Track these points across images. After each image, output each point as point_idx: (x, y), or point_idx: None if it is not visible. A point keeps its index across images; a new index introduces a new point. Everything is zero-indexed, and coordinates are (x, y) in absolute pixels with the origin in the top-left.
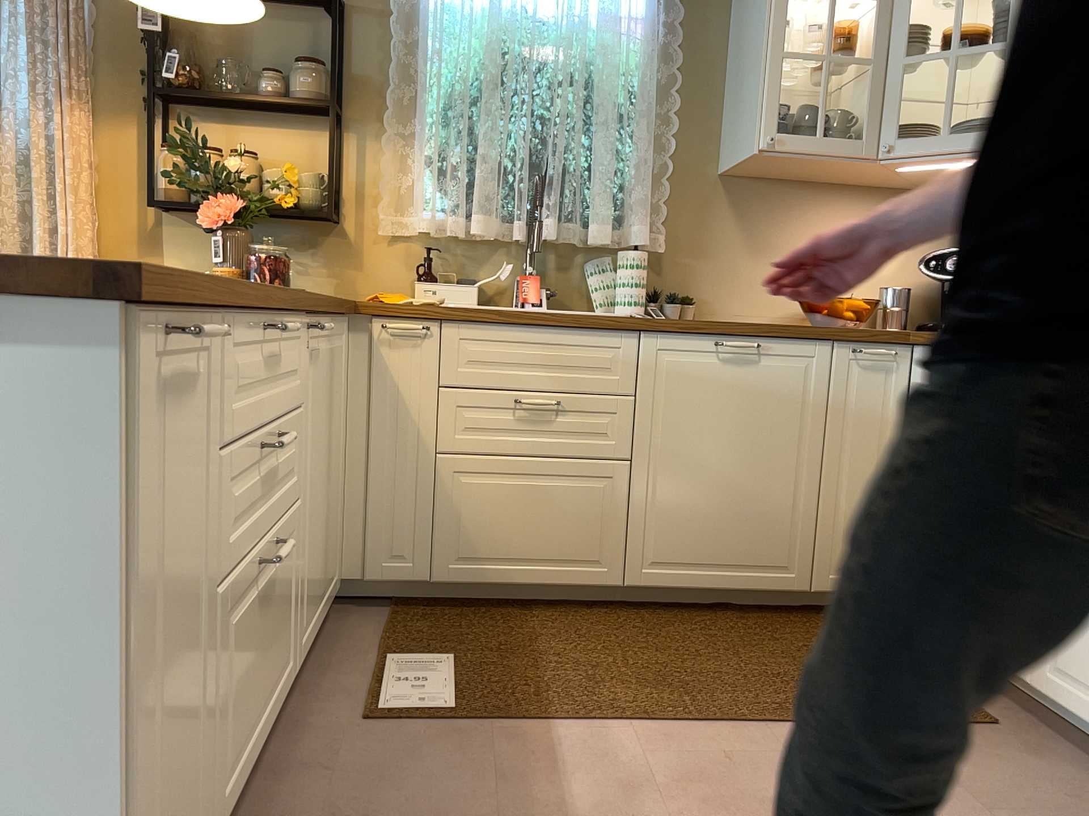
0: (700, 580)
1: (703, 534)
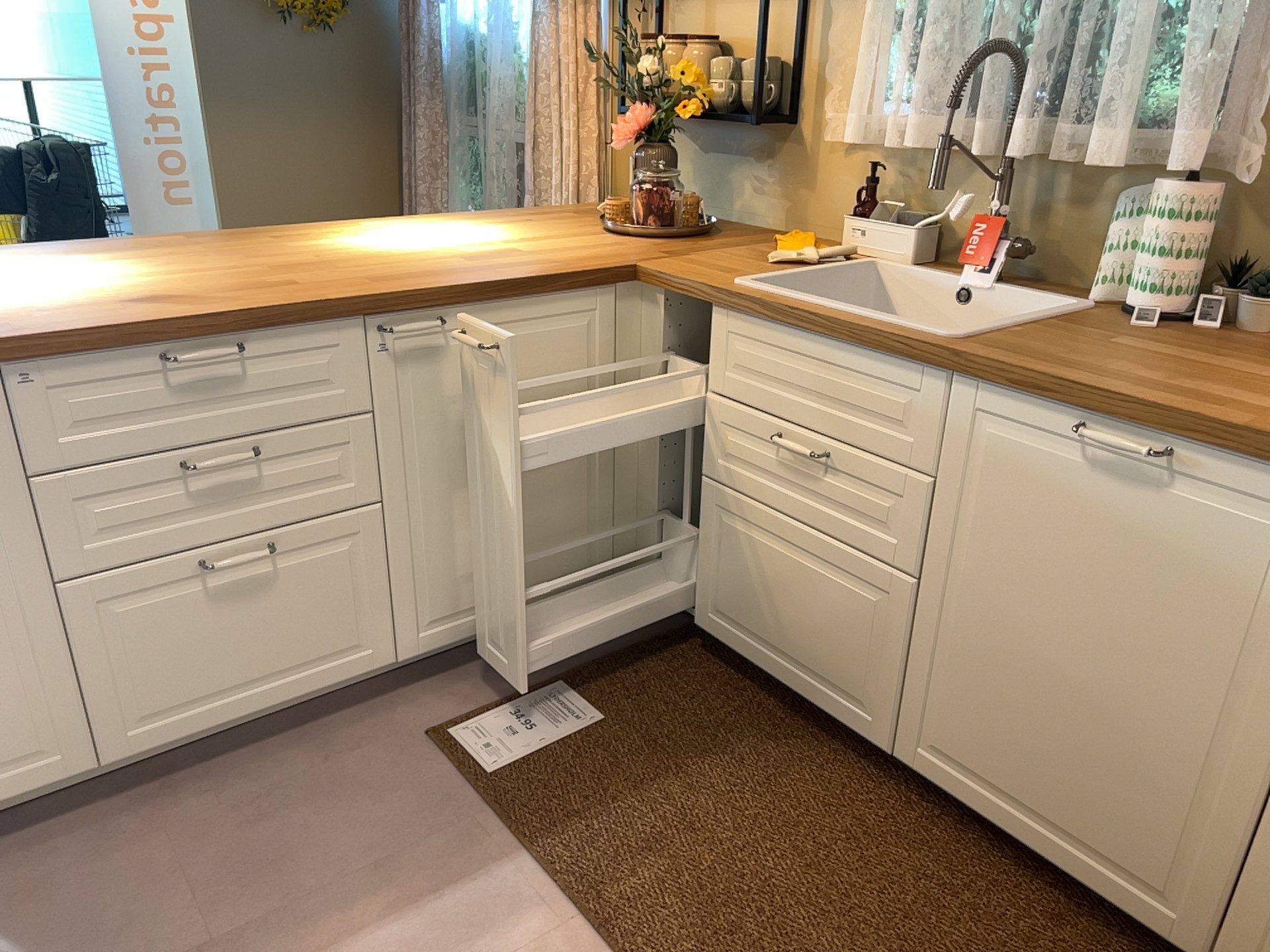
0: (998, 814)
1: (1013, 747)
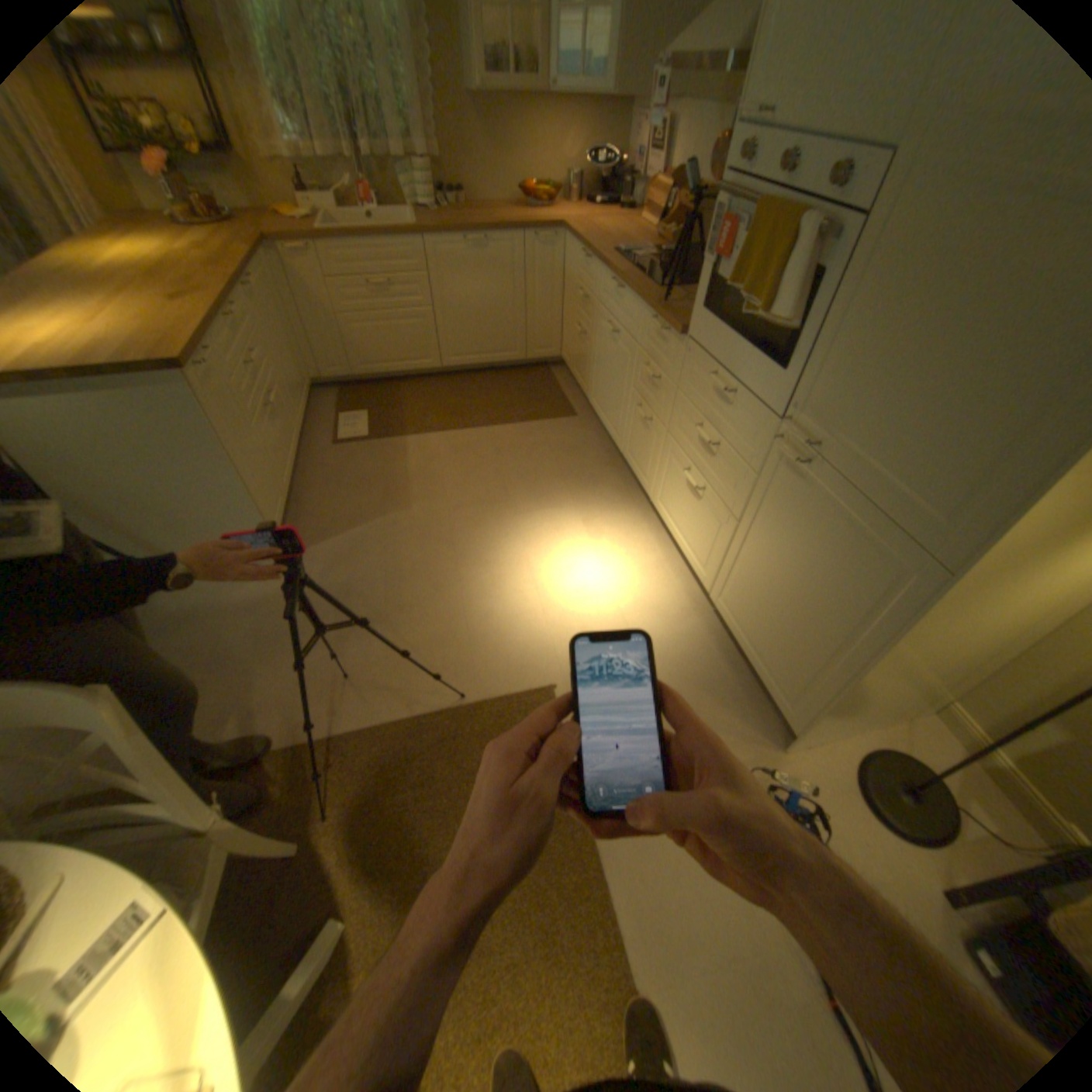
0: (474, 362)
1: (472, 341)
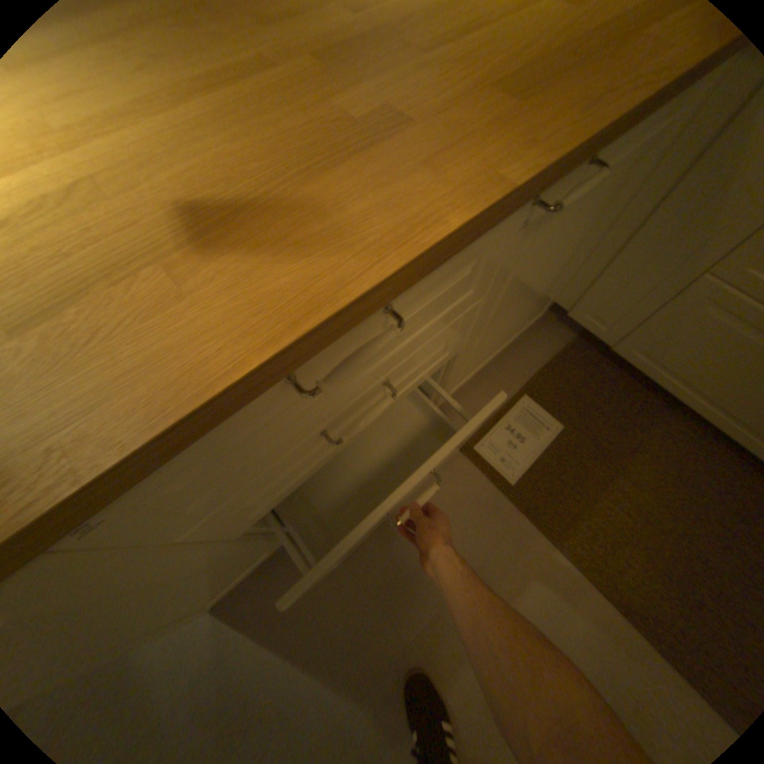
0: None
1: None
